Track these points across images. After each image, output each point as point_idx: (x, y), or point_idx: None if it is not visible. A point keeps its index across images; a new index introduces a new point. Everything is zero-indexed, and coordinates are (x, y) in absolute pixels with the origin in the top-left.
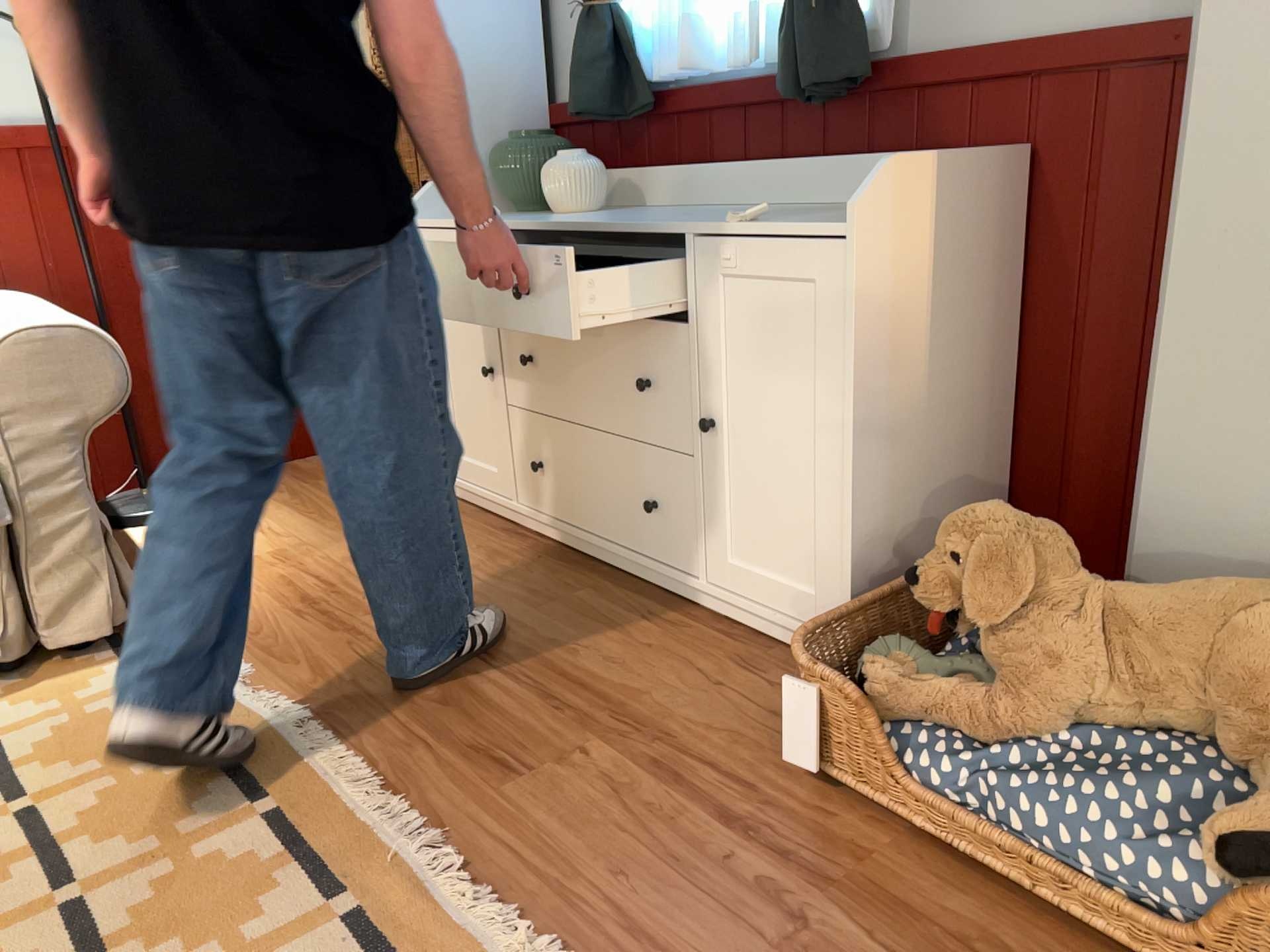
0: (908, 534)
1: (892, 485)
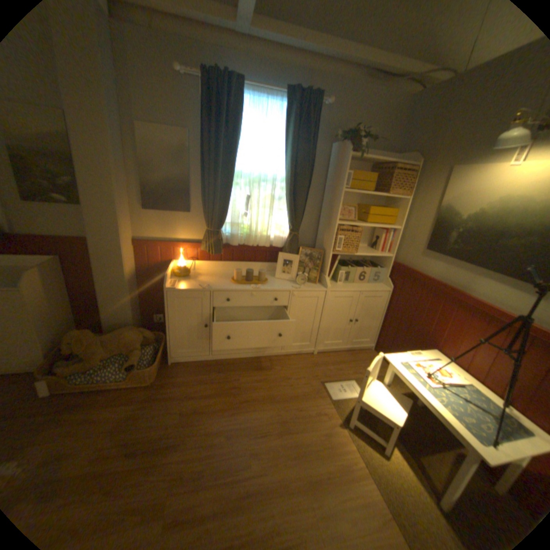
0: (53, 339)
1: (46, 332)
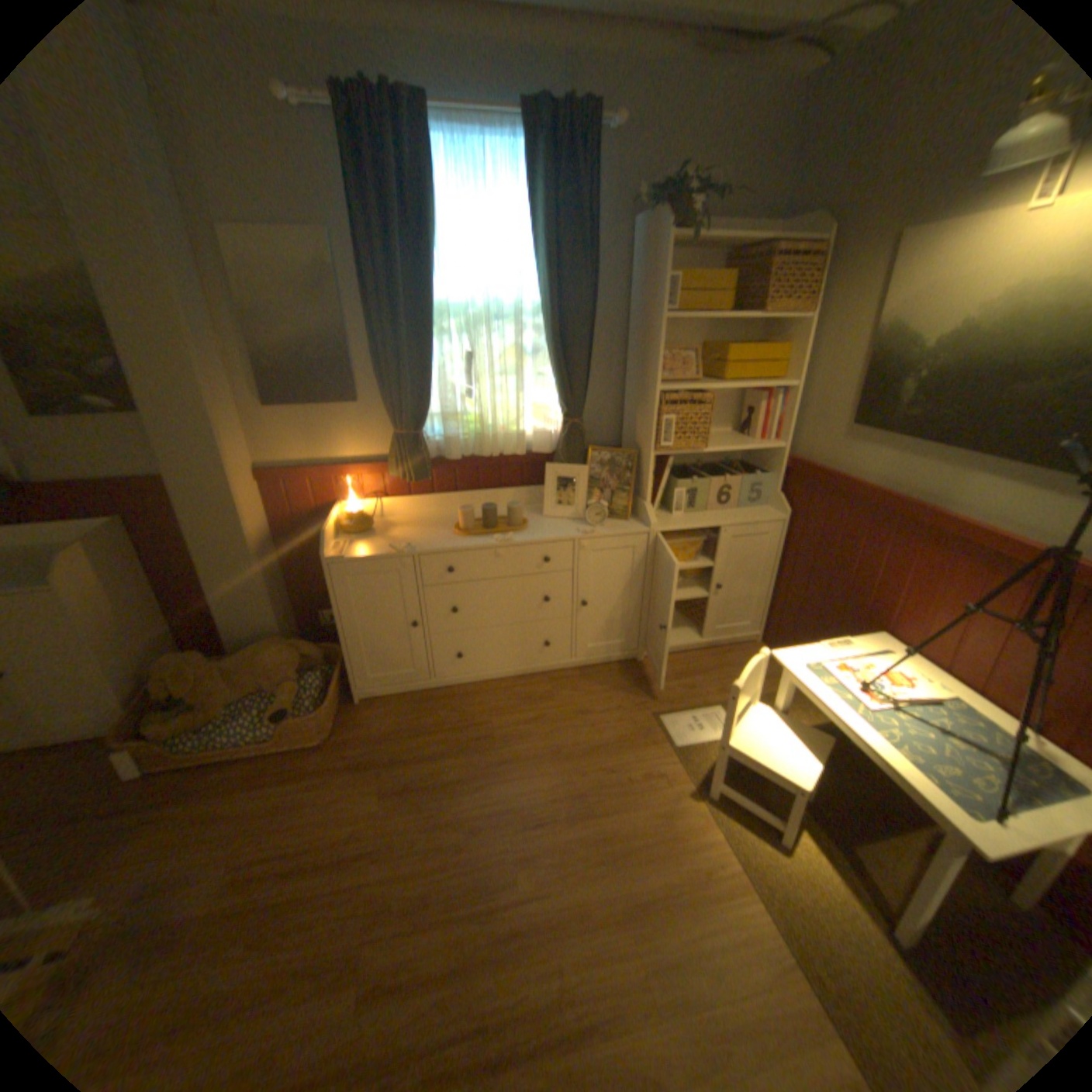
0: (135, 674)
1: (119, 662)
